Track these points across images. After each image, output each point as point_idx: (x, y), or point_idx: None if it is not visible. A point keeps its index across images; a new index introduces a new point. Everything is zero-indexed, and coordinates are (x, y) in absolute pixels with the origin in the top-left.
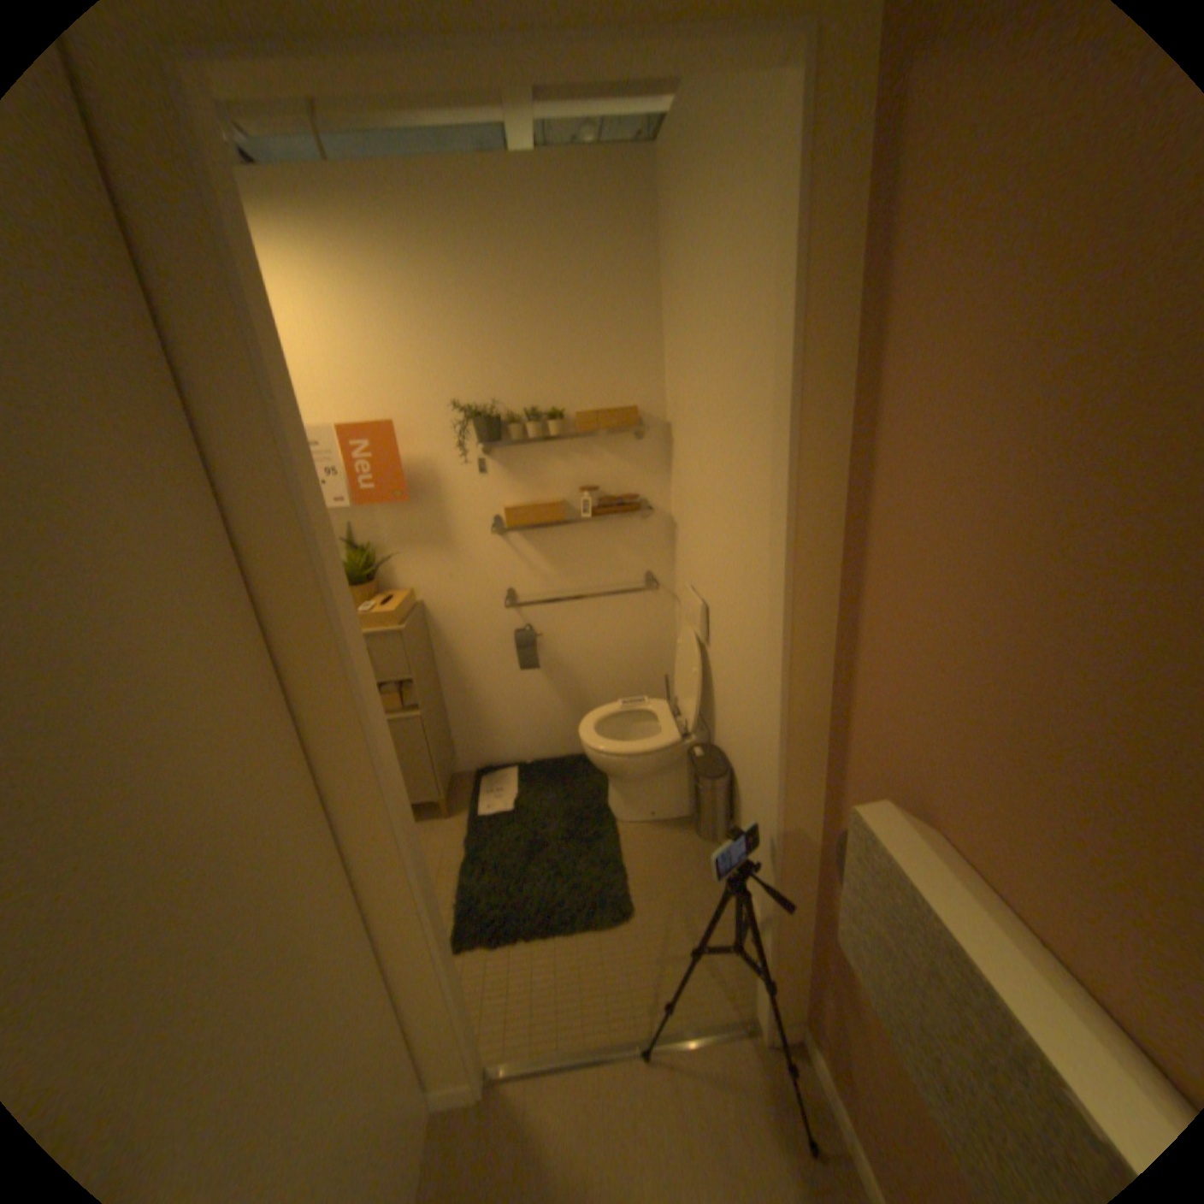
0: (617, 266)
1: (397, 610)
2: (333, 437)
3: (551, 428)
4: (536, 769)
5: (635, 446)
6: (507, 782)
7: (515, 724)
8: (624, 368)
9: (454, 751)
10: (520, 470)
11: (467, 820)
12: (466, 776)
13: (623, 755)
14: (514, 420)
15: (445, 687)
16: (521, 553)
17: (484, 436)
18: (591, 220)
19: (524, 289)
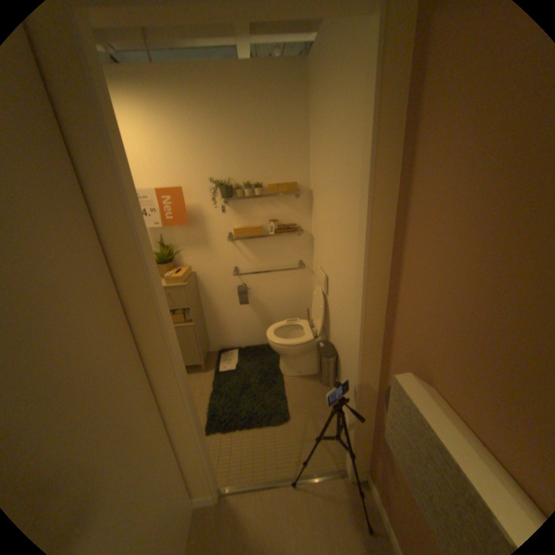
0: (288, 115)
1: (182, 276)
2: (154, 194)
3: (255, 191)
4: (246, 350)
5: (295, 201)
6: (233, 356)
7: (237, 329)
8: (291, 164)
9: (208, 341)
10: (241, 211)
11: (214, 373)
12: (214, 353)
13: (286, 345)
14: (238, 188)
15: (205, 312)
16: (241, 250)
17: (224, 195)
18: (276, 92)
19: (244, 125)
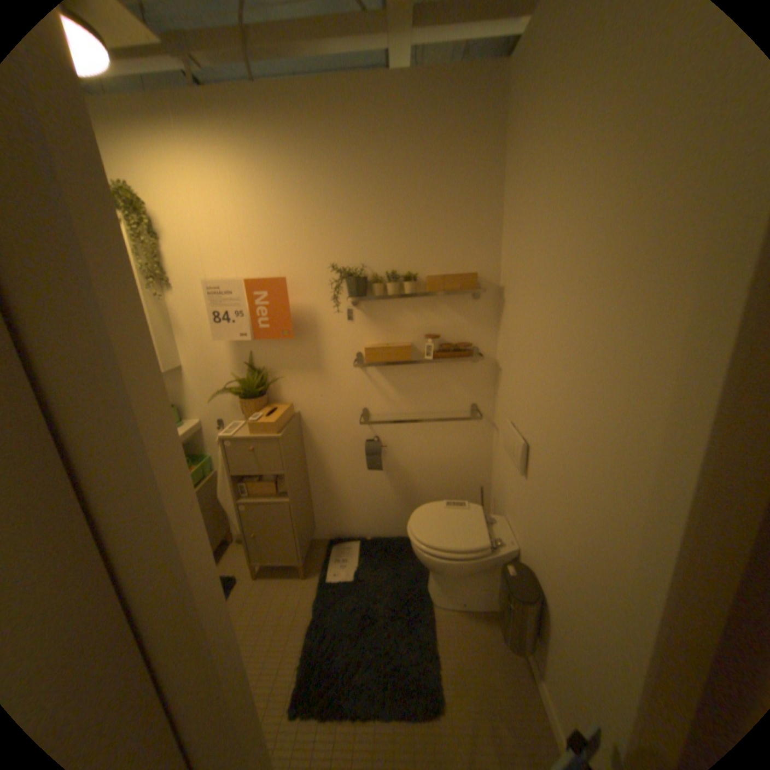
0: (469, 159)
1: (277, 421)
2: (243, 288)
3: (405, 287)
4: (373, 545)
5: (472, 304)
6: (351, 554)
7: (360, 508)
8: (468, 242)
9: (314, 523)
10: (379, 319)
11: (317, 584)
12: (322, 542)
13: (444, 558)
14: (377, 280)
15: (311, 476)
16: (374, 382)
17: (352, 291)
18: (451, 122)
19: (393, 178)
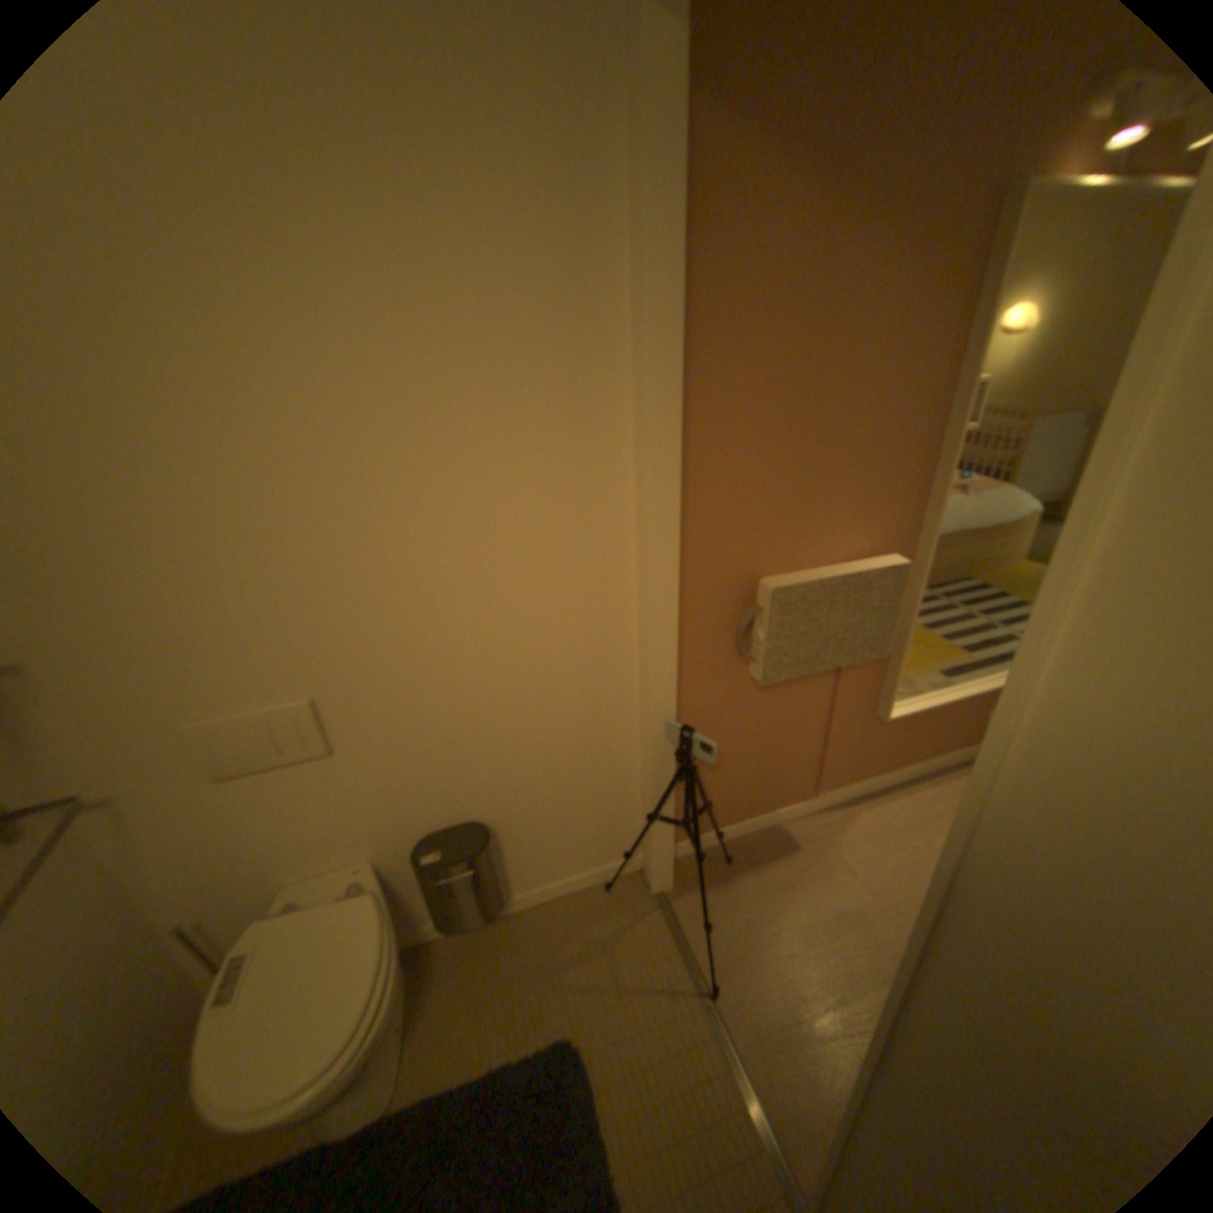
0: None
1: None
2: None
3: None
4: None
5: None
6: None
7: None
8: None
9: None
10: None
11: None
12: None
13: (378, 997)
14: None
15: None
16: None
17: None
18: None
19: None
